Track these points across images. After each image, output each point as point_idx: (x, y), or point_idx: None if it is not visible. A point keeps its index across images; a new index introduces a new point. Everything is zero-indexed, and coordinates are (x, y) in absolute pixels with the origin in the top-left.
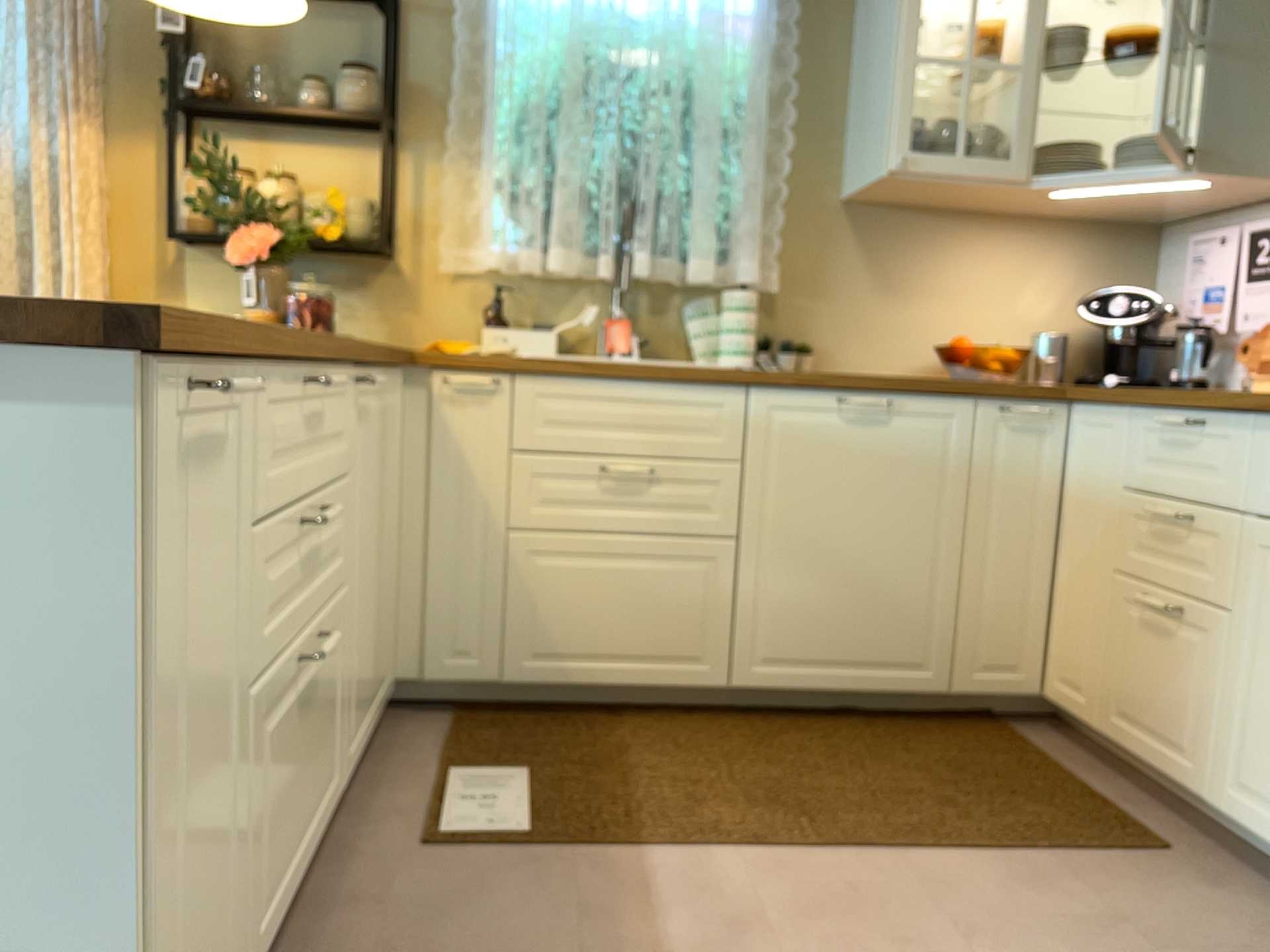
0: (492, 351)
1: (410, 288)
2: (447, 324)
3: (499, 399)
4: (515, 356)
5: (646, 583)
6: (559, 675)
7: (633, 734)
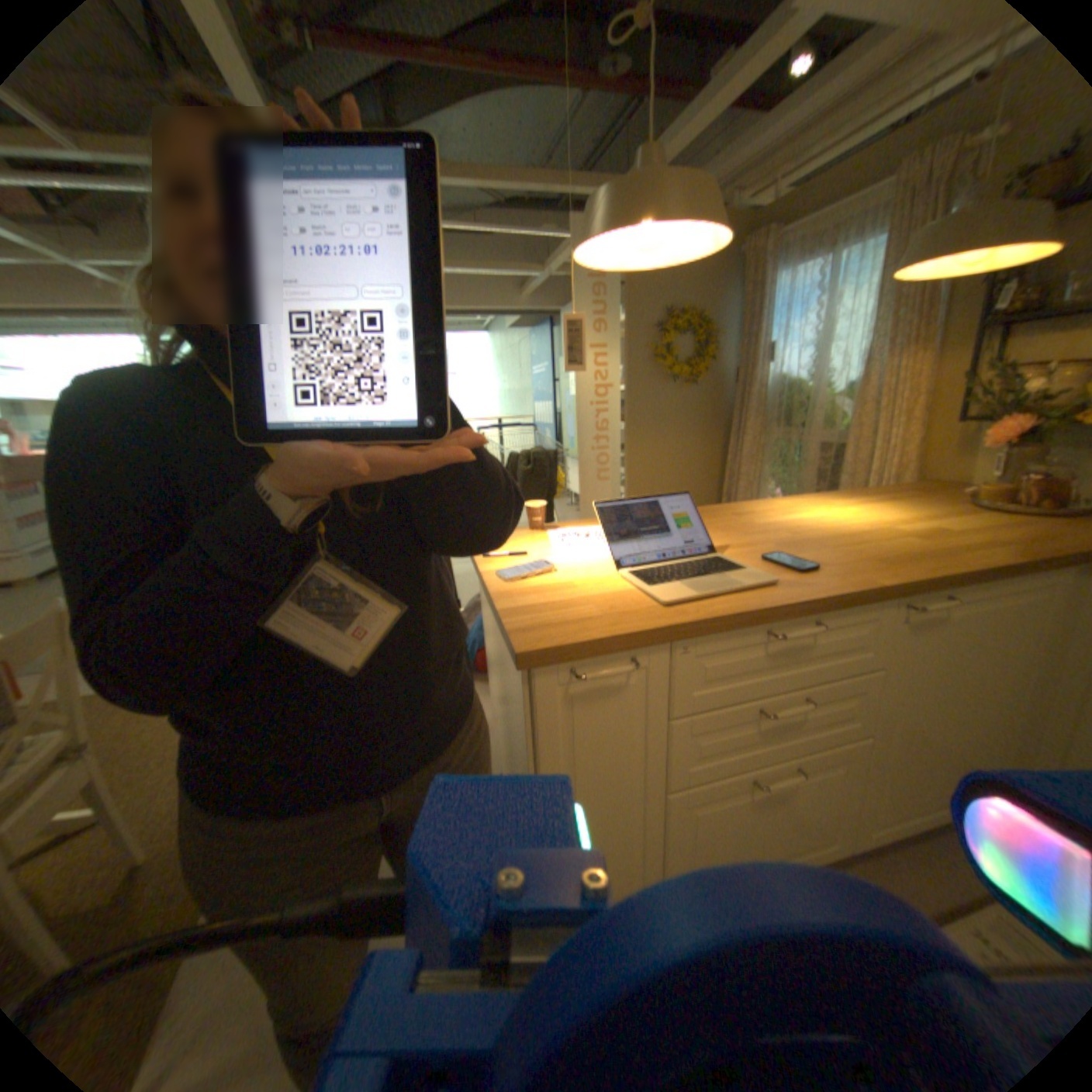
0: None
1: None
2: None
3: None
4: None
5: None
6: None
7: None
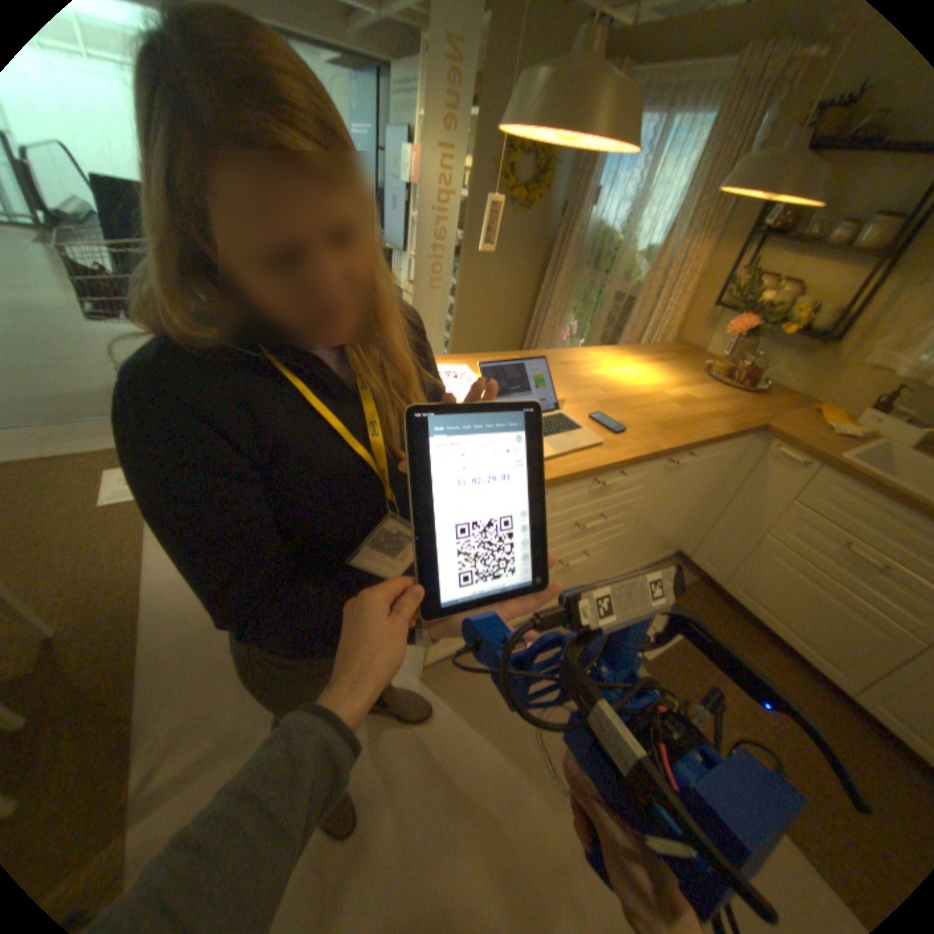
0: (865, 424)
1: (839, 364)
2: (851, 393)
3: (808, 473)
4: (838, 454)
5: (836, 614)
6: (754, 609)
7: (769, 664)
